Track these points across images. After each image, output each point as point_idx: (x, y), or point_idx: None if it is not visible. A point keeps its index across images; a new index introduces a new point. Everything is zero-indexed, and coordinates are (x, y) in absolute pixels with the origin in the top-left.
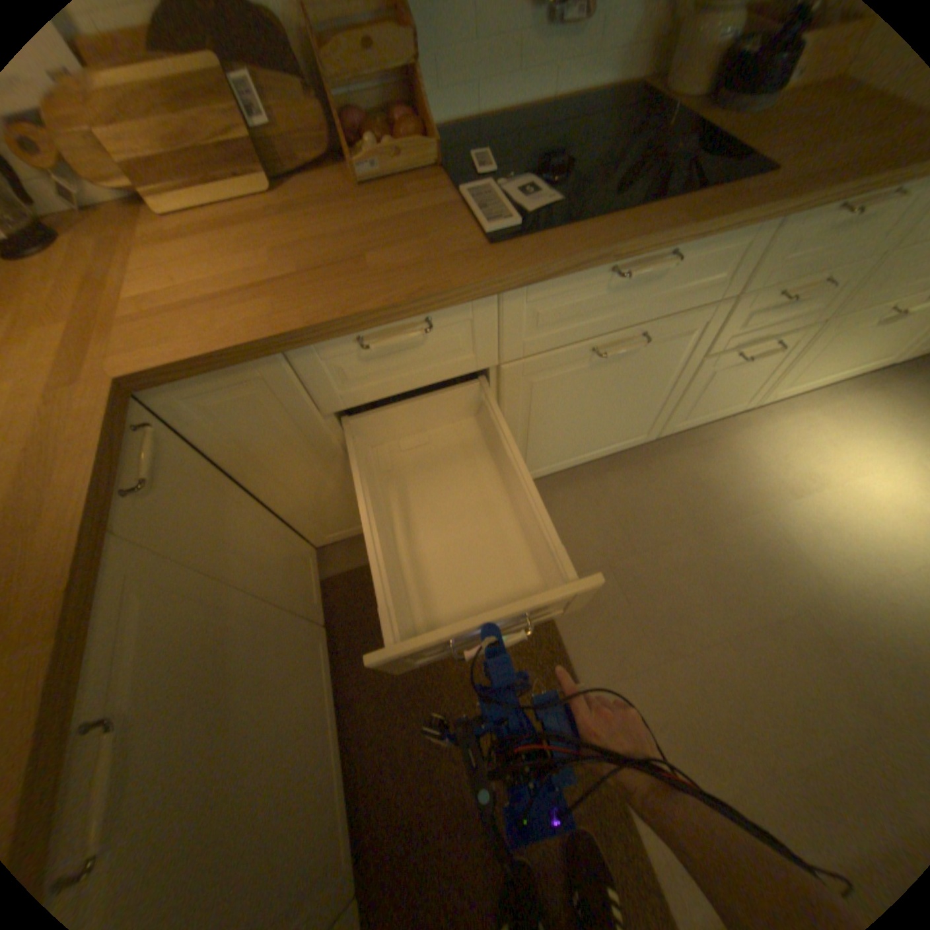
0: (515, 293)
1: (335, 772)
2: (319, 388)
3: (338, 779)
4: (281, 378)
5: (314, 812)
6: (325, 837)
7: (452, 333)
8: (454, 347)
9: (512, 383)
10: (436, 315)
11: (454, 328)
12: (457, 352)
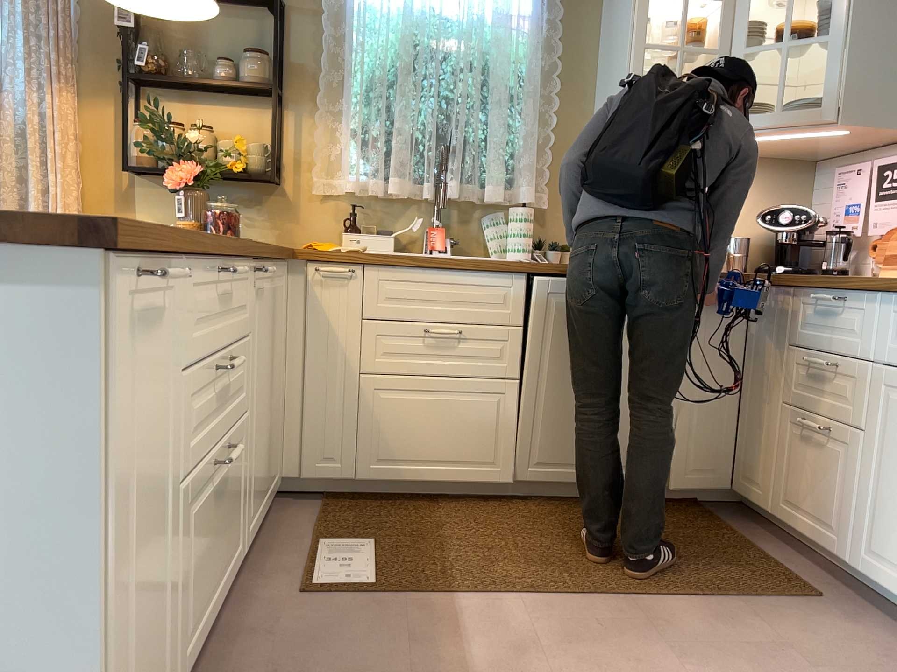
0: (890, 303)
1: (577, 478)
2: (796, 323)
3: (571, 485)
4: (788, 307)
5: (566, 440)
6: (551, 452)
7: (855, 317)
8: (853, 330)
9: (879, 391)
10: (851, 300)
11: (858, 315)
12: (855, 336)
